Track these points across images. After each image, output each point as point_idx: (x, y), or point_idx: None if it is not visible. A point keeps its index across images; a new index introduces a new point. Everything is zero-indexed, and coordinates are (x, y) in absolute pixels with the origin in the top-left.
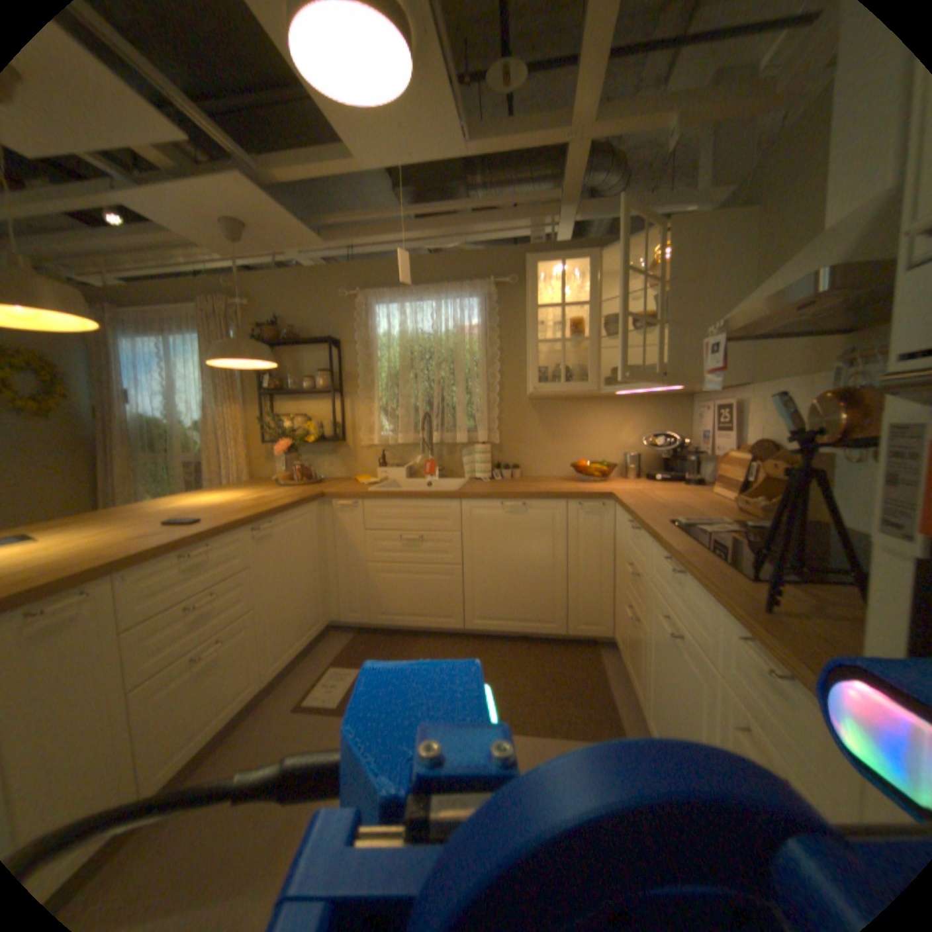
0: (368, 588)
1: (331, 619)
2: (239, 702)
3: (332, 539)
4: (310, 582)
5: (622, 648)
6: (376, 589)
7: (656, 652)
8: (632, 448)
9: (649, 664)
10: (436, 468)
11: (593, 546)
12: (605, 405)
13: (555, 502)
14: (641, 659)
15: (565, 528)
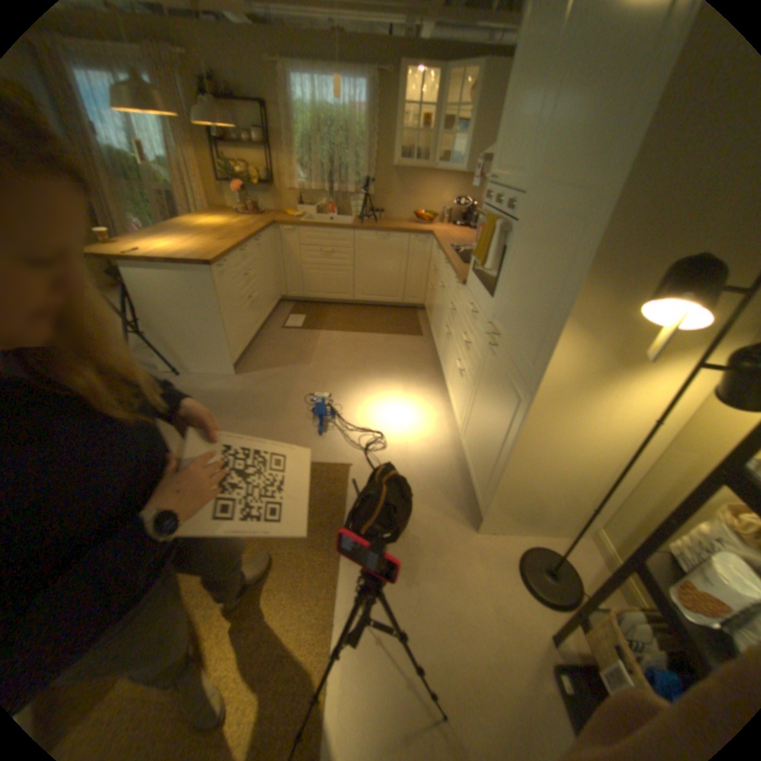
0: (303, 280)
1: (283, 297)
2: (262, 323)
3: (281, 252)
4: (275, 275)
5: (427, 306)
6: (307, 280)
7: (437, 298)
8: (448, 205)
9: (434, 305)
10: (335, 210)
11: (420, 260)
12: (437, 175)
13: (404, 236)
14: (432, 305)
15: (407, 250)
